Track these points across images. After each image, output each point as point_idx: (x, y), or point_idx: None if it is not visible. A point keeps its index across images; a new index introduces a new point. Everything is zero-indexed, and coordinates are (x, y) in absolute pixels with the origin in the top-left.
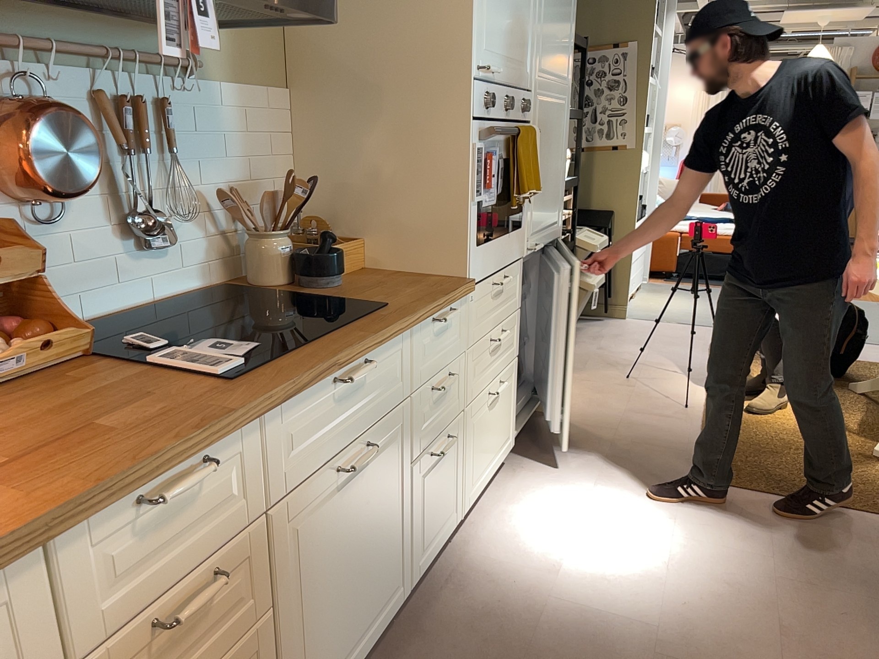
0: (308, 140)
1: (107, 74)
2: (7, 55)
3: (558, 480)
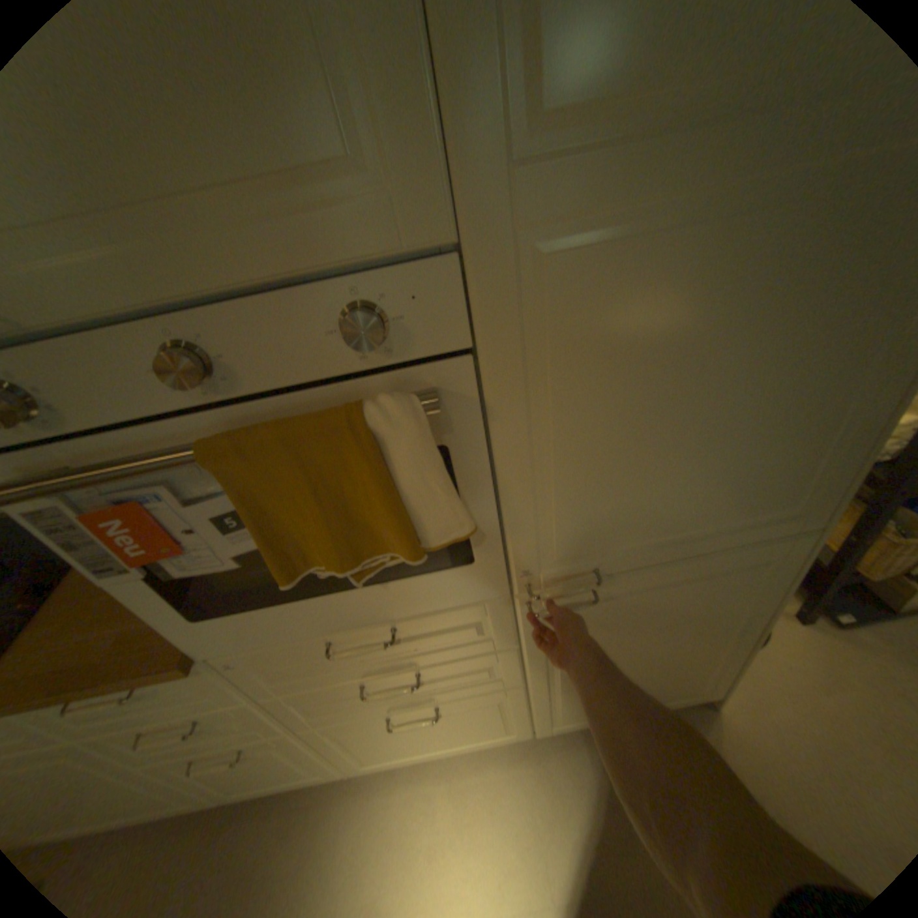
0: None
1: None
2: None
3: (542, 833)
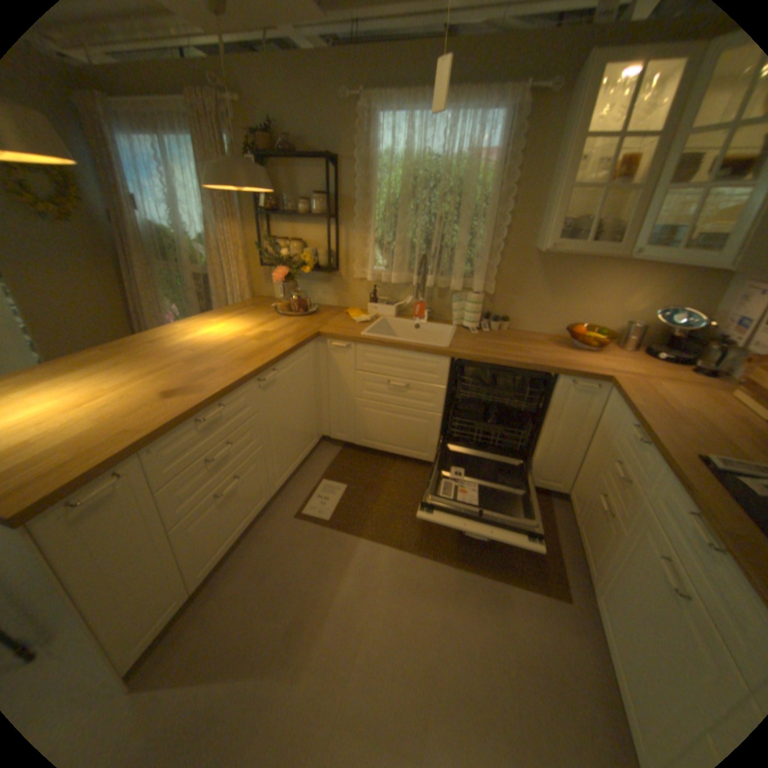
0: None
1: None
2: None
3: None
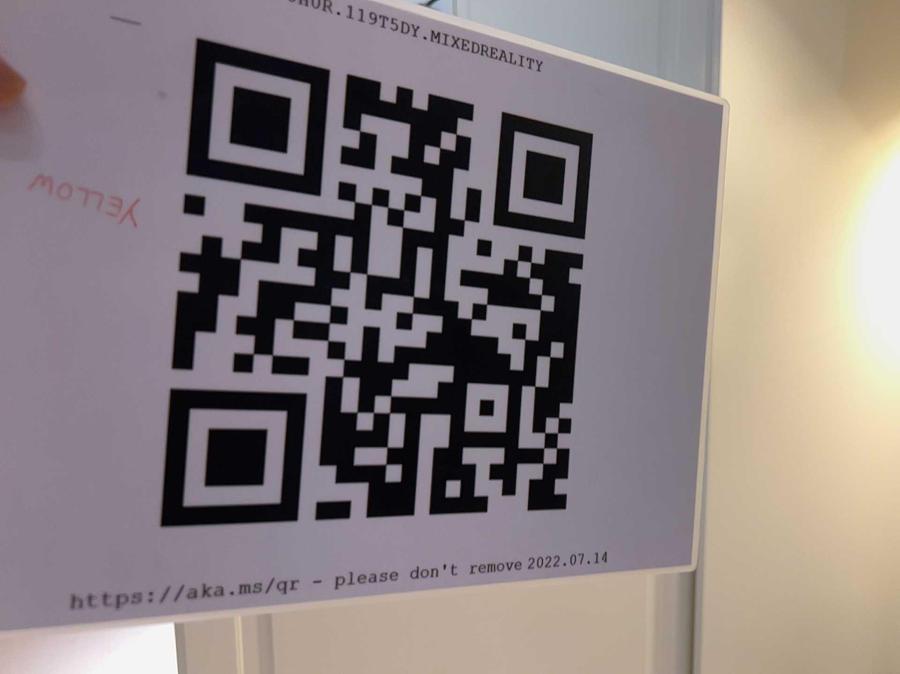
0: None
1: None
2: None
3: None
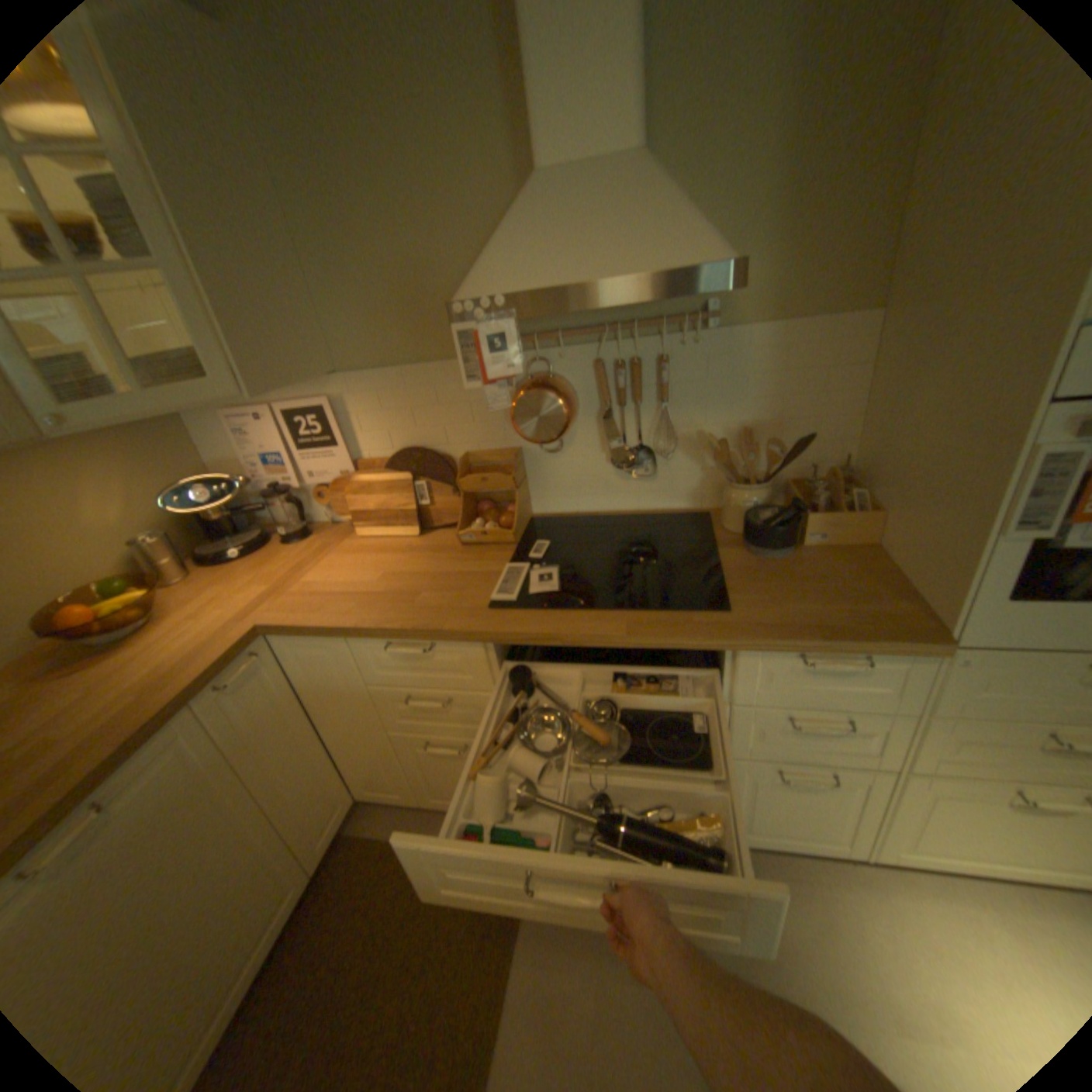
0: (888, 371)
1: (607, 343)
2: (535, 344)
3: None
